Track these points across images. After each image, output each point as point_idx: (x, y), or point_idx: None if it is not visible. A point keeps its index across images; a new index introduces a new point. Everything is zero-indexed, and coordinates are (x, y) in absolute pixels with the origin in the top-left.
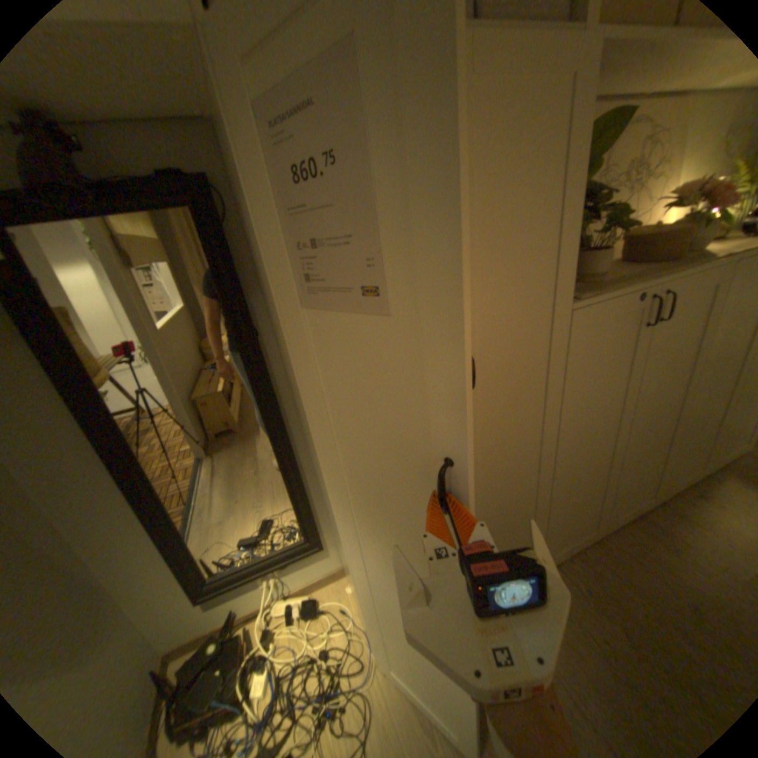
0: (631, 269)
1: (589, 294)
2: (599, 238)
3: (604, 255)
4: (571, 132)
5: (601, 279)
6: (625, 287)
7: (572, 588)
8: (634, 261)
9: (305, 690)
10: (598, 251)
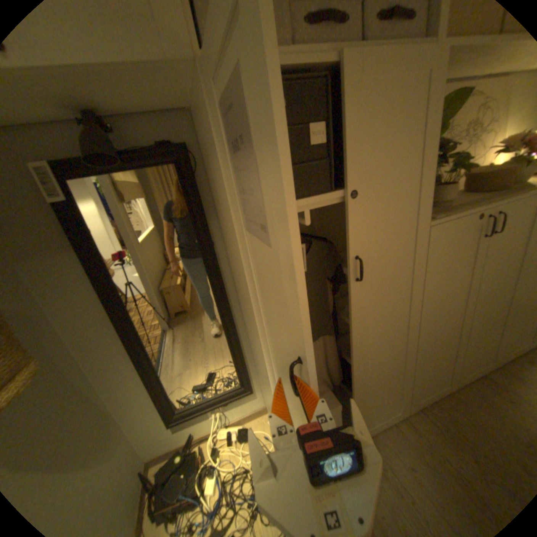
0: (471, 197)
1: (442, 215)
2: (448, 176)
3: (451, 188)
4: (428, 107)
5: (450, 204)
6: (468, 210)
7: (433, 427)
8: (473, 191)
9: (243, 490)
10: (448, 185)
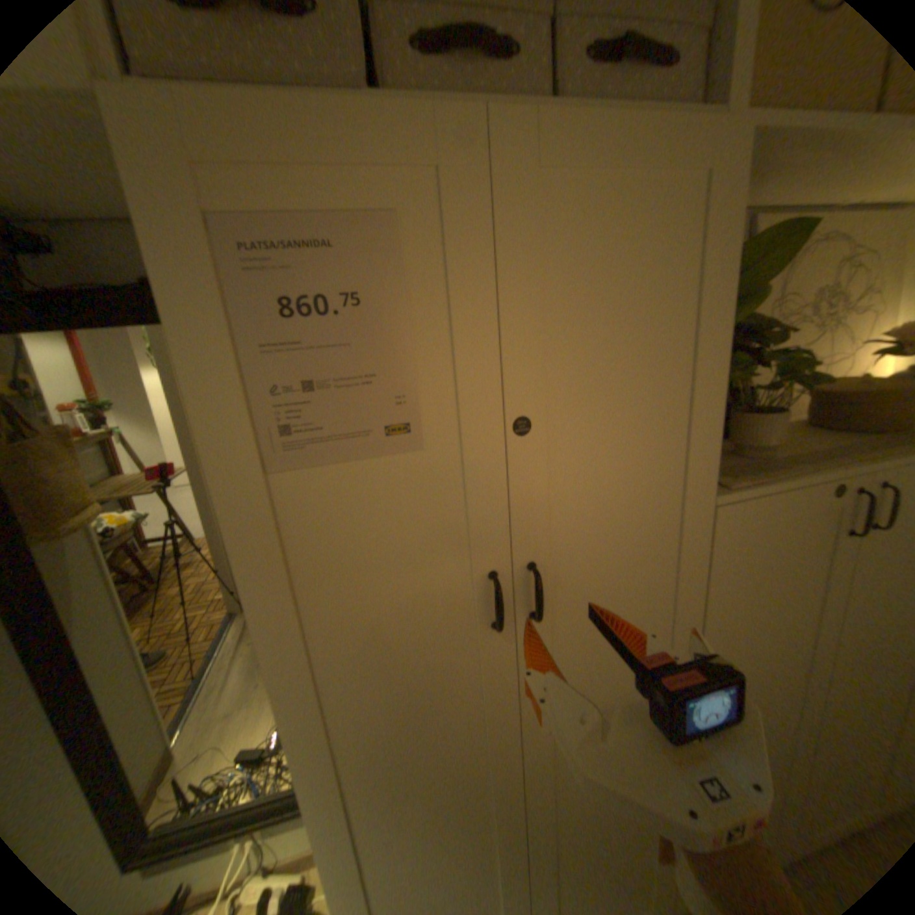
0: (822, 439)
1: (747, 481)
2: (769, 393)
3: (775, 418)
4: (711, 249)
5: (771, 454)
6: (810, 474)
7: None
8: (827, 426)
9: None
10: (765, 414)
